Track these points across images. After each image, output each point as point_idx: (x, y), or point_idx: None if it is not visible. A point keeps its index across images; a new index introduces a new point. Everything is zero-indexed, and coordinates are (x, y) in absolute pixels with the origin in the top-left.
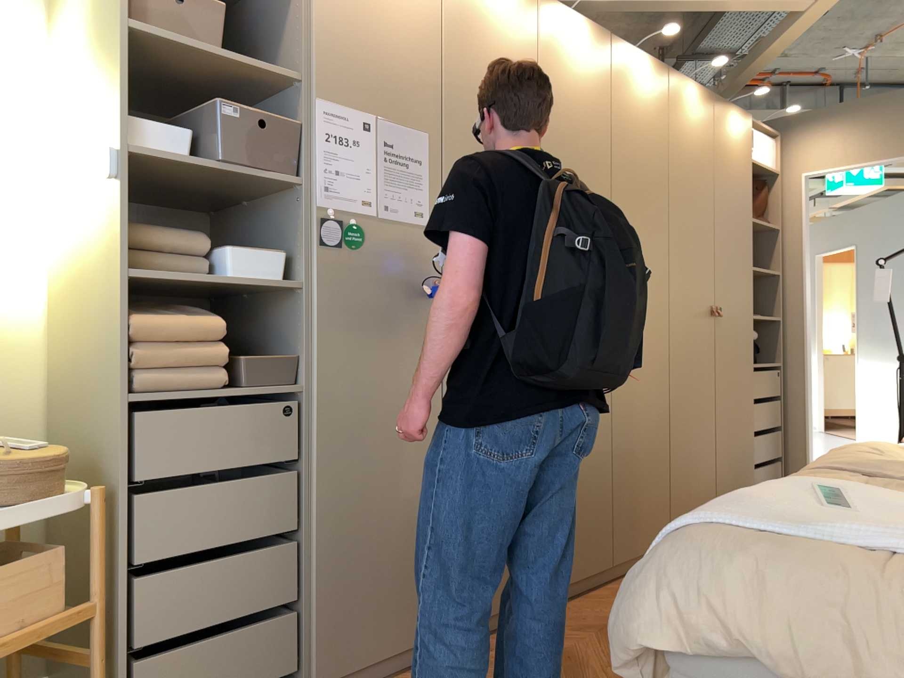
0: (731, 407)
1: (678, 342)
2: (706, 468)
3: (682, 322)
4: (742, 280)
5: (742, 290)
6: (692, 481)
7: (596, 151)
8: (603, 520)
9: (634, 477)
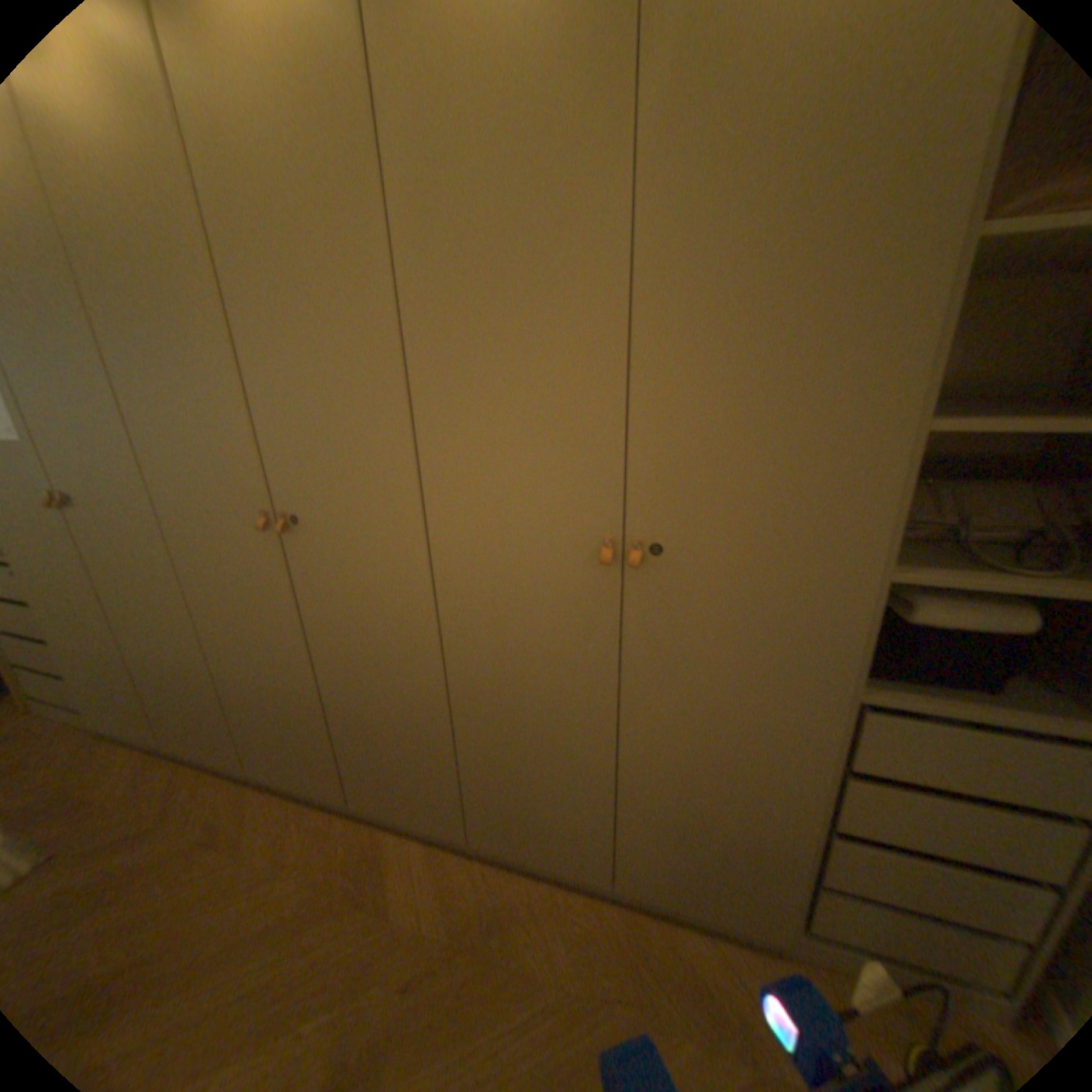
0: (688, 756)
1: (457, 601)
2: (572, 814)
3: (471, 567)
4: (800, 480)
5: (796, 506)
6: (524, 814)
7: (171, 276)
8: (317, 766)
9: (368, 748)
